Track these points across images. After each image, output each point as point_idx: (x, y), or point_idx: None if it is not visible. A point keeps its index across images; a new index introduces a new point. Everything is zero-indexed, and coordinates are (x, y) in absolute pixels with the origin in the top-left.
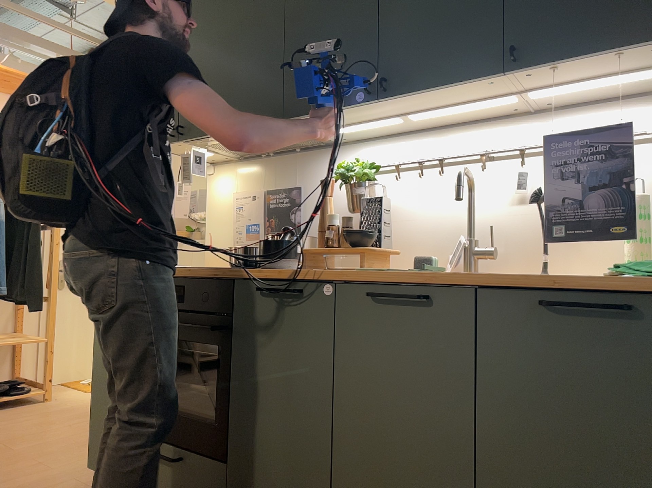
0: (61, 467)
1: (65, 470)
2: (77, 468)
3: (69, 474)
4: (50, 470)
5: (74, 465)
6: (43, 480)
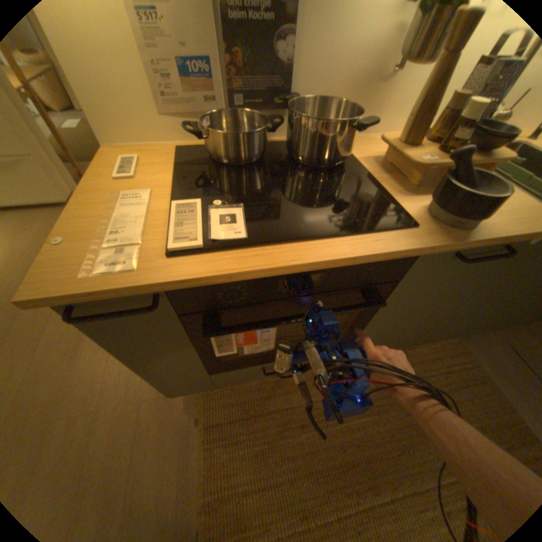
0: (101, 401)
1: (111, 402)
2: (116, 390)
3: (122, 402)
4: (95, 414)
5: (105, 390)
6: (113, 427)
